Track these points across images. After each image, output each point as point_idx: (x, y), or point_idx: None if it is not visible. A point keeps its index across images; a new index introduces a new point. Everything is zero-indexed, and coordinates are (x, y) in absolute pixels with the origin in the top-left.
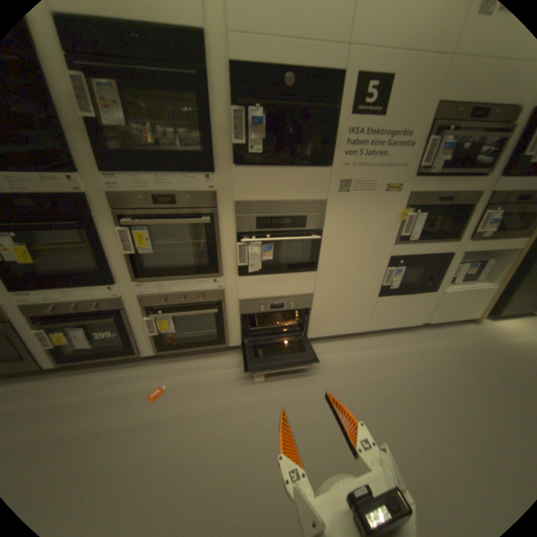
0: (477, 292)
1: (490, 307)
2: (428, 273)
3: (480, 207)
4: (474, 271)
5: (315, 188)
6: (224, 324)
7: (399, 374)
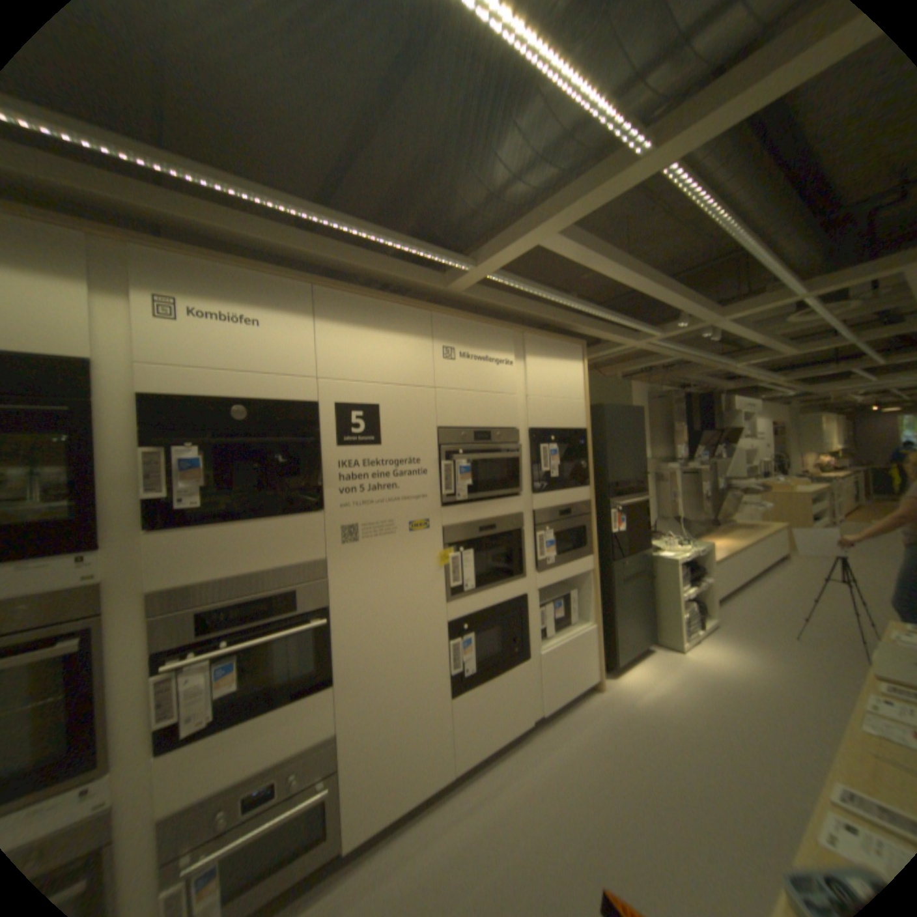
0: (576, 641)
1: (600, 659)
2: (507, 633)
3: (528, 531)
4: (560, 612)
5: (304, 545)
6: None
7: (525, 846)
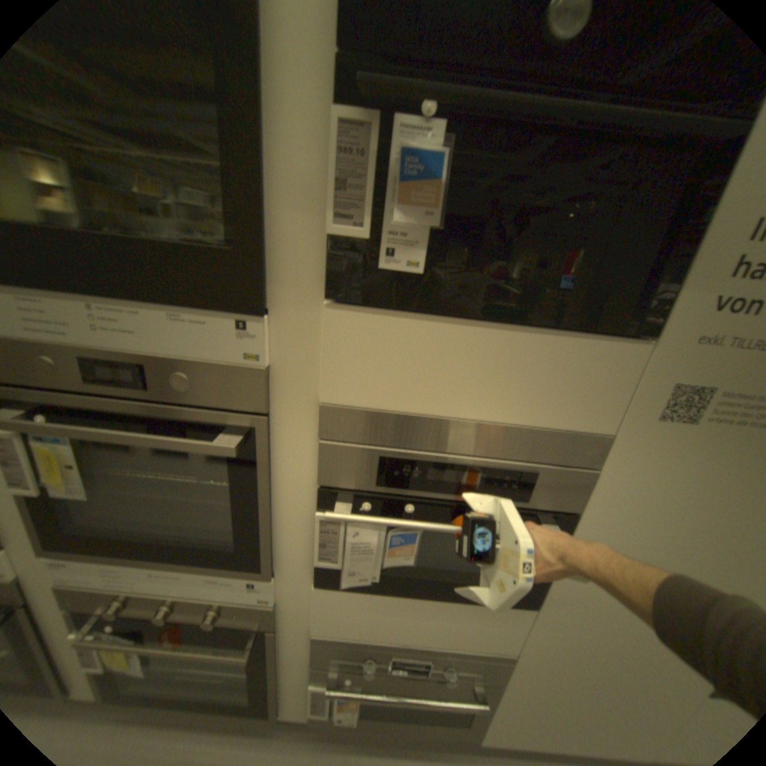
0: None
1: None
2: None
3: None
4: None
5: (585, 400)
6: (269, 680)
7: None
